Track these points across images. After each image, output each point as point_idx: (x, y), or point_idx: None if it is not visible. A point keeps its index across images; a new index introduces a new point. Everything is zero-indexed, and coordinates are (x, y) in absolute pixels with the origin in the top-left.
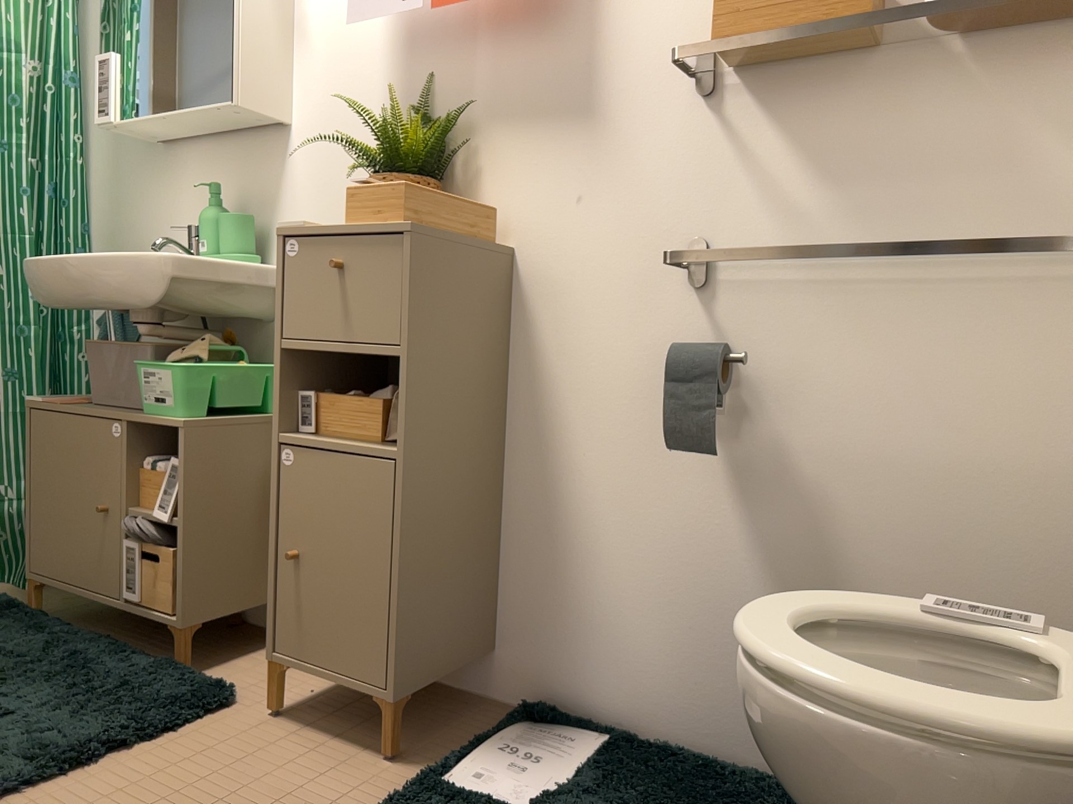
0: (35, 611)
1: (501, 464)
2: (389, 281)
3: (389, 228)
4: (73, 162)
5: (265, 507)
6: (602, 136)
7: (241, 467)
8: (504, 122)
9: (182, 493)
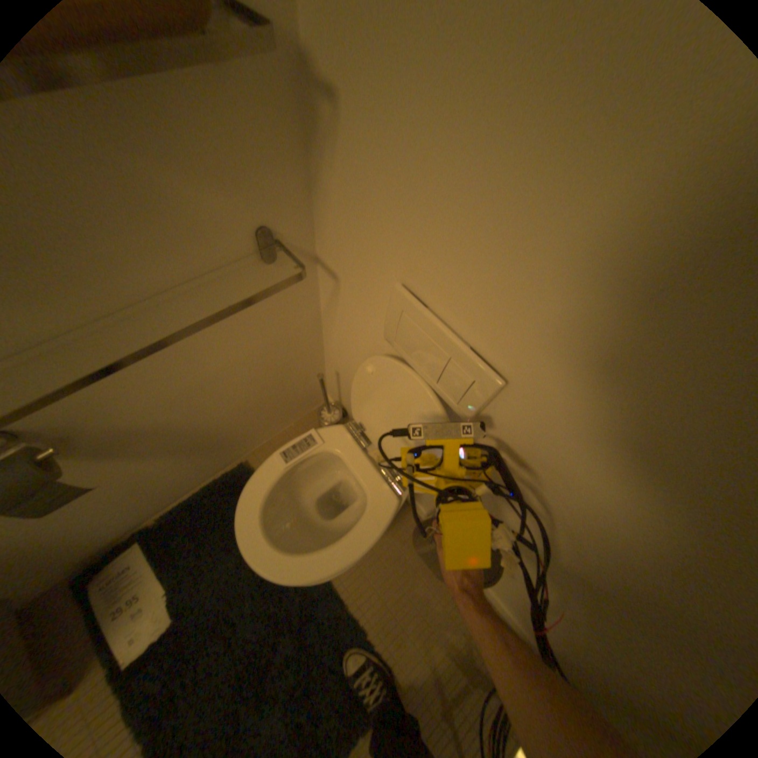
0: None
1: None
2: None
3: None
4: None
5: None
6: None
7: None
8: None
9: None
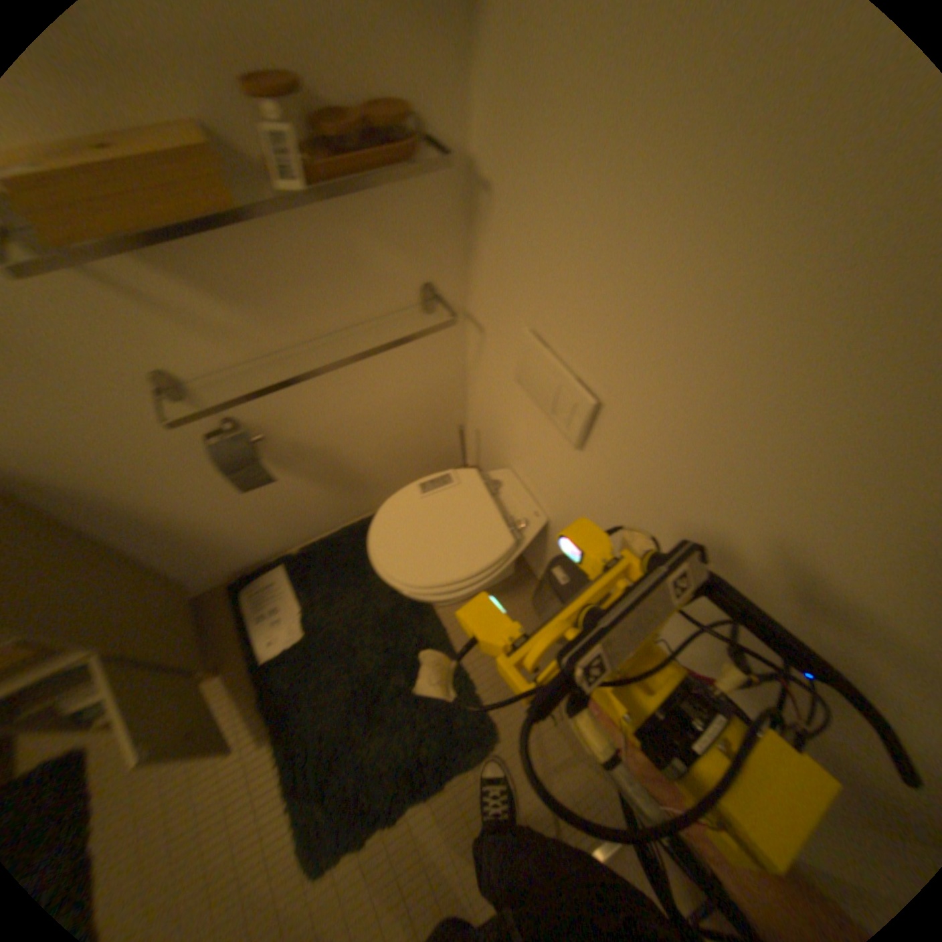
0: None
1: (97, 551)
2: None
3: None
4: None
5: None
6: None
7: None
8: None
9: None
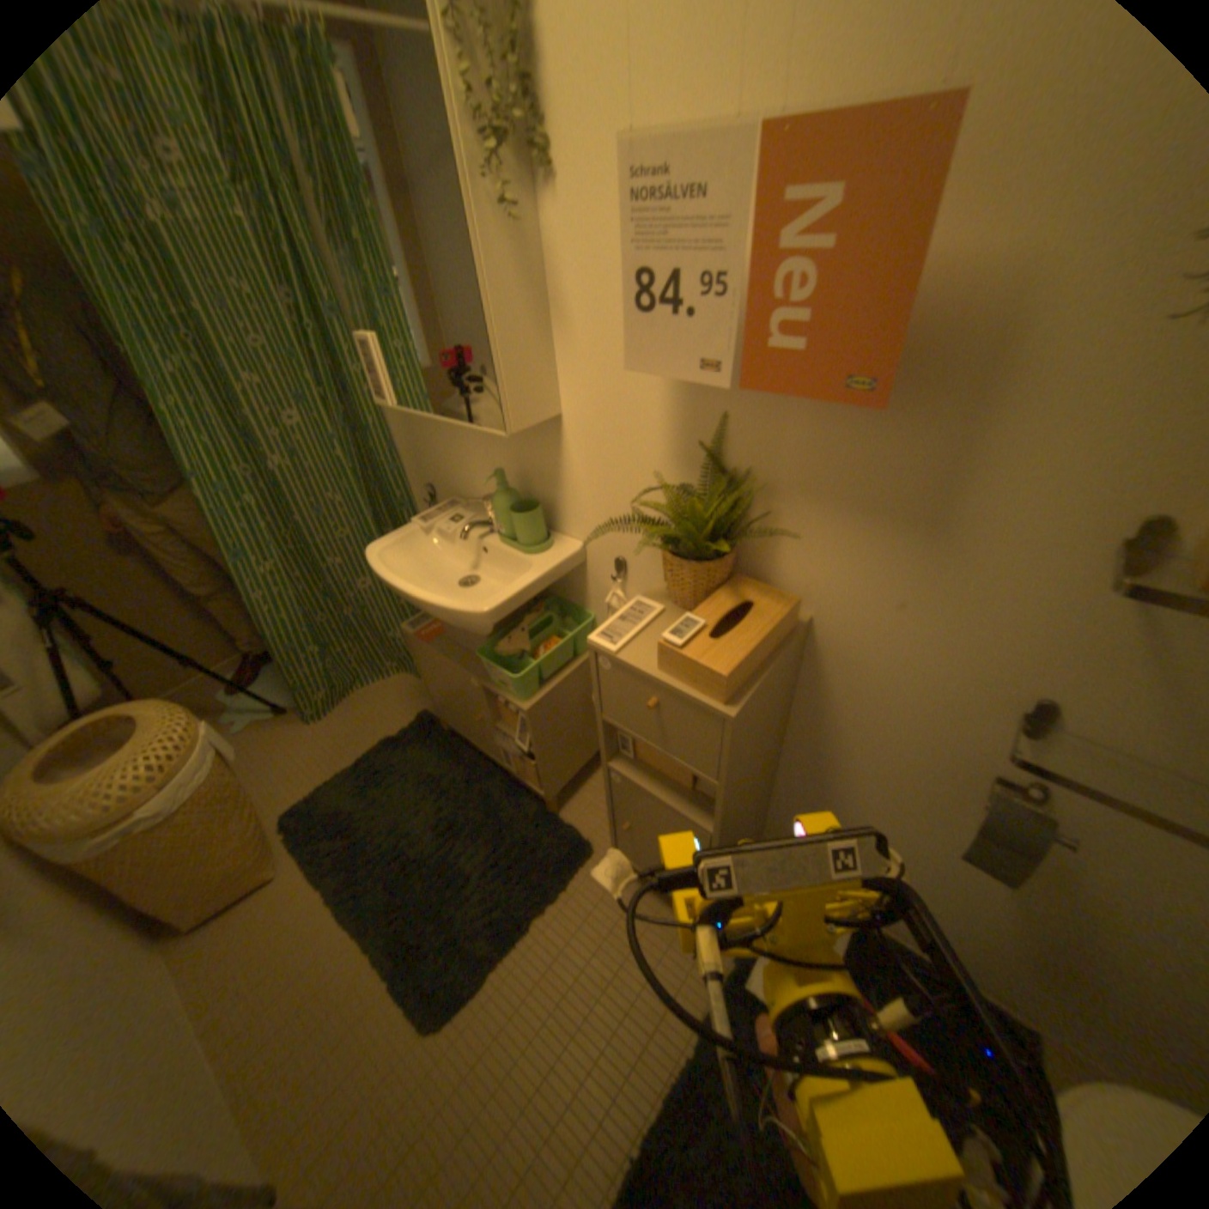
0: (443, 741)
1: (778, 756)
2: (703, 736)
3: (705, 702)
4: (349, 371)
5: (583, 717)
6: (955, 556)
7: (564, 710)
8: (817, 493)
9: (528, 739)
